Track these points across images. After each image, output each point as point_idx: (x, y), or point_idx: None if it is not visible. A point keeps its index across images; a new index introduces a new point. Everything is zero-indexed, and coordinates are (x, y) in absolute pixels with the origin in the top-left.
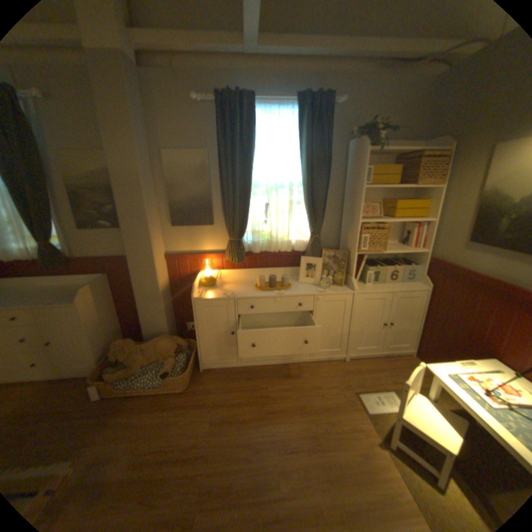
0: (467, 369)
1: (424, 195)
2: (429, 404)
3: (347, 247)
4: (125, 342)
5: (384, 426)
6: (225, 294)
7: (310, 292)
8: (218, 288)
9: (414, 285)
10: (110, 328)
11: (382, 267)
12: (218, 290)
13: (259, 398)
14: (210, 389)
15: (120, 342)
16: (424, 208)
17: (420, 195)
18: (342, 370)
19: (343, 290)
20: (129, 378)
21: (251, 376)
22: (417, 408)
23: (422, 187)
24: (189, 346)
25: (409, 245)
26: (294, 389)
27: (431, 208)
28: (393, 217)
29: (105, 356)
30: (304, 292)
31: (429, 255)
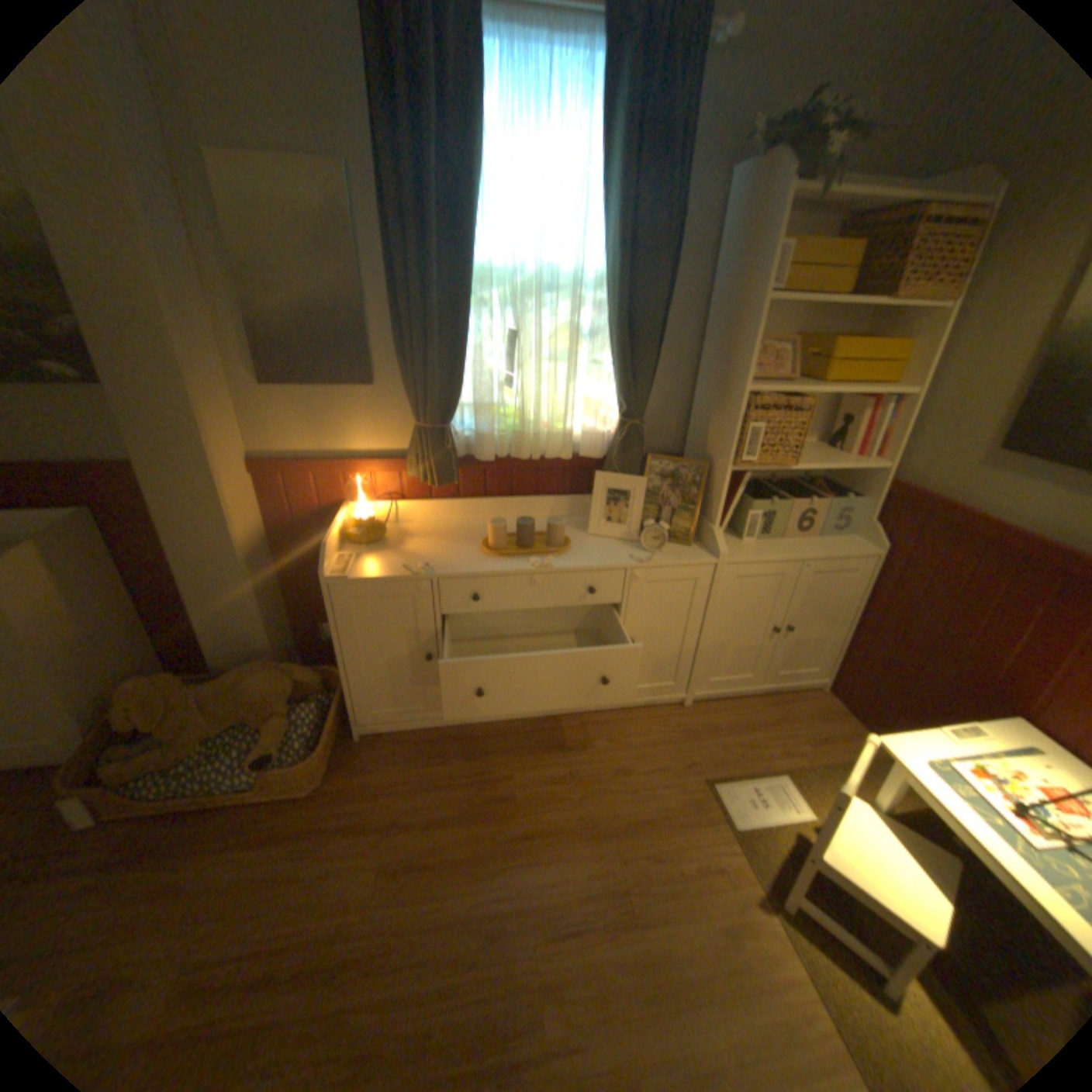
0: (966, 745)
1: (896, 329)
2: (876, 821)
3: (706, 452)
4: (154, 684)
5: (768, 858)
6: (407, 567)
7: (616, 560)
8: (392, 549)
9: (848, 544)
10: (116, 645)
11: (782, 501)
12: (391, 556)
13: (493, 804)
14: (378, 785)
15: (140, 687)
16: (892, 360)
17: (886, 327)
18: (677, 728)
19: (691, 555)
20: (173, 770)
21: (473, 748)
22: (852, 831)
23: (895, 306)
24: (326, 683)
25: (846, 451)
26: (572, 778)
27: (910, 361)
28: (820, 380)
29: (108, 716)
30: (603, 561)
31: (889, 475)
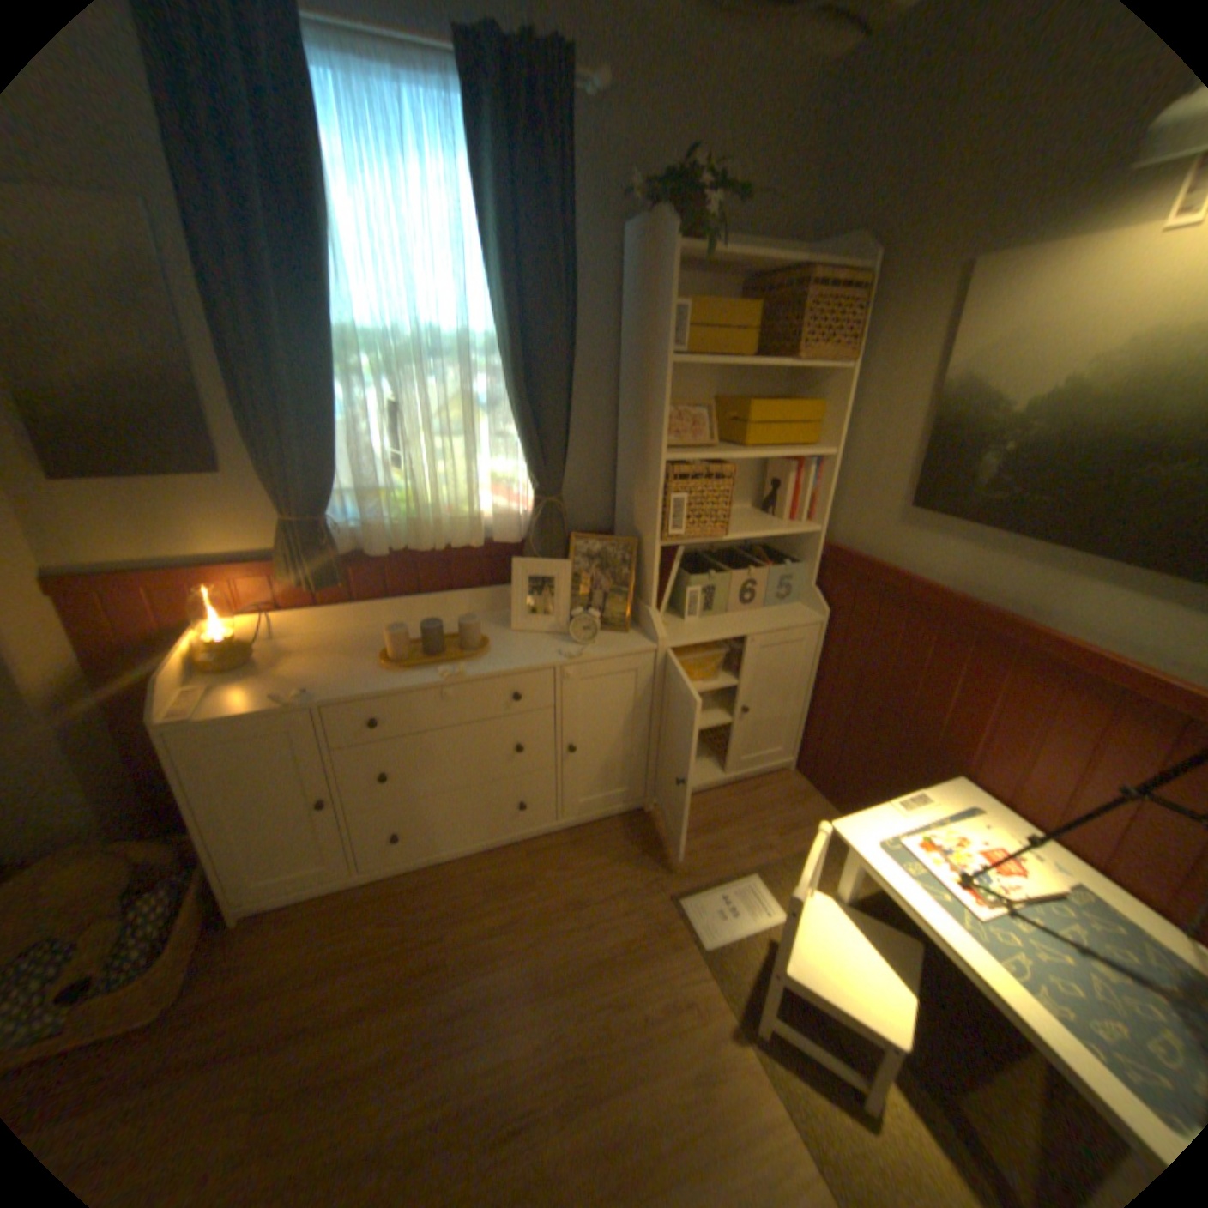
0: (914, 816)
1: (808, 390)
2: (840, 915)
3: (635, 527)
4: None
5: (740, 978)
6: (275, 697)
7: (543, 658)
8: (259, 675)
9: (791, 613)
10: None
11: (720, 573)
12: (256, 684)
13: (417, 978)
14: (261, 984)
15: None
16: (809, 421)
17: (799, 388)
18: (638, 838)
19: (628, 642)
20: None
21: (393, 908)
22: (816, 933)
23: (804, 368)
24: (185, 858)
25: (778, 516)
26: (516, 924)
27: (824, 422)
28: (741, 445)
29: None
30: (527, 661)
31: (820, 538)
